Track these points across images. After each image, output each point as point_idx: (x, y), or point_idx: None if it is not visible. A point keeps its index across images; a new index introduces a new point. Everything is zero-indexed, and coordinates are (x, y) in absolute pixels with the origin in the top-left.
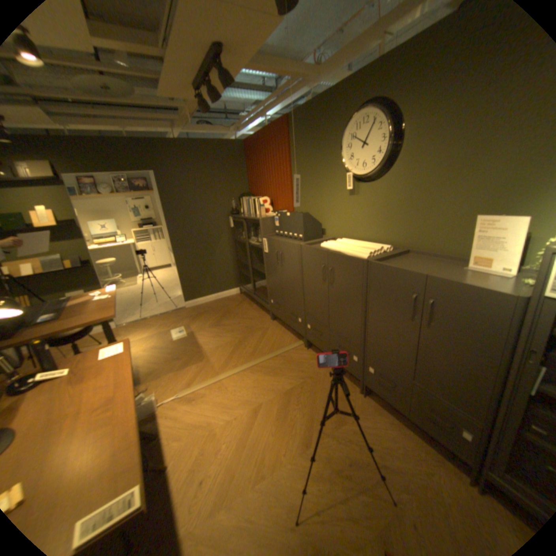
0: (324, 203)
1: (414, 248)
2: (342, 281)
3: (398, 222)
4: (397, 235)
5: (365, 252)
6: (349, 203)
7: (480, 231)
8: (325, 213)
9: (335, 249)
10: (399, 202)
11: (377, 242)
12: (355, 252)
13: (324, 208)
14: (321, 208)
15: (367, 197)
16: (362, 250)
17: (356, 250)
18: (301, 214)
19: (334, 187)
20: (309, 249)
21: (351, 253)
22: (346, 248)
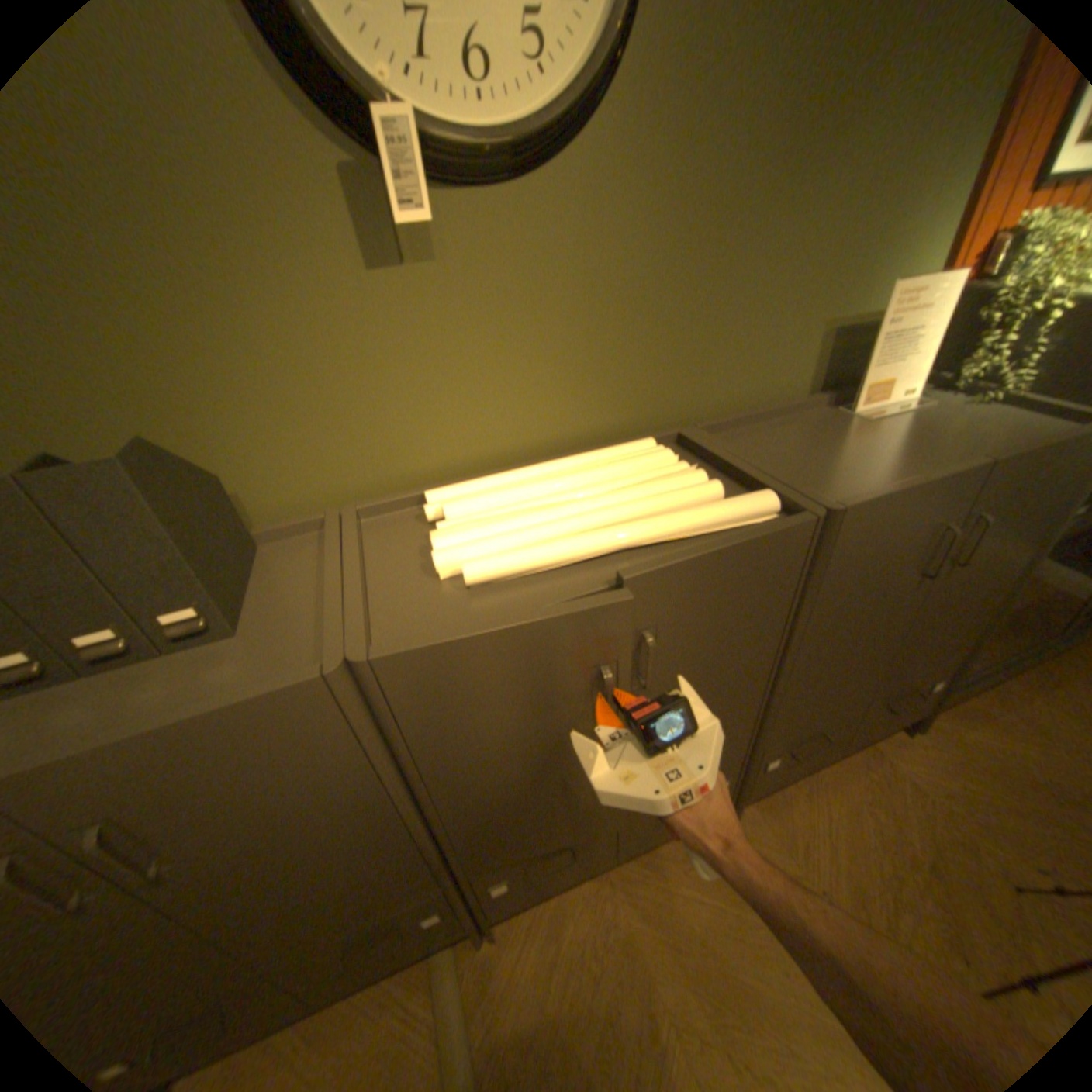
0: (142, 347)
1: (687, 420)
2: (700, 643)
3: (633, 354)
4: (632, 399)
5: (704, 491)
6: (376, 313)
7: (890, 323)
8: (187, 406)
9: (587, 548)
10: (636, 276)
11: (560, 447)
12: (711, 512)
13: (159, 377)
14: (121, 381)
15: (485, 266)
16: (677, 492)
17: (656, 502)
18: (109, 462)
19: (203, 221)
20: (465, 638)
21: (696, 523)
22: (605, 516)
